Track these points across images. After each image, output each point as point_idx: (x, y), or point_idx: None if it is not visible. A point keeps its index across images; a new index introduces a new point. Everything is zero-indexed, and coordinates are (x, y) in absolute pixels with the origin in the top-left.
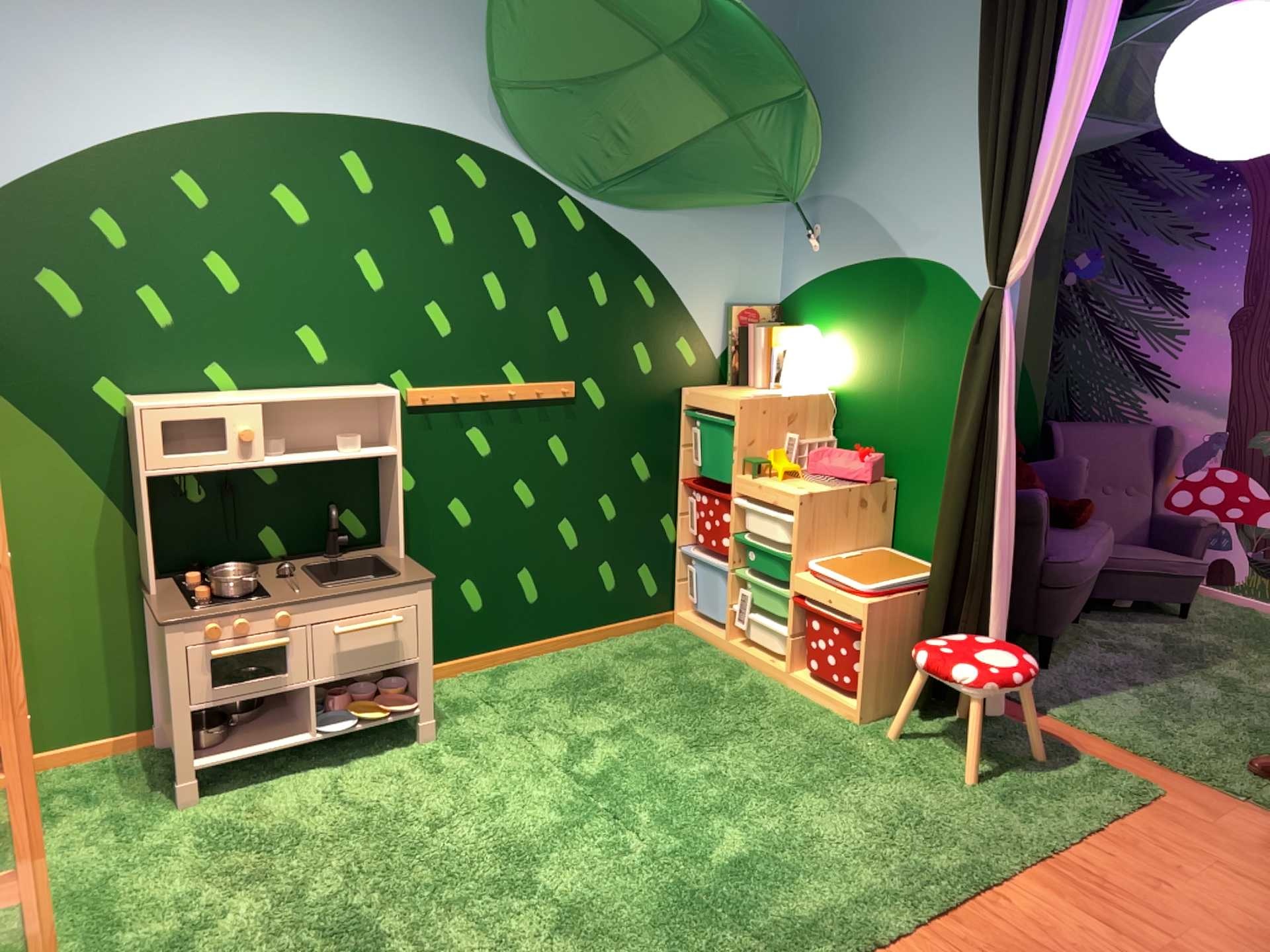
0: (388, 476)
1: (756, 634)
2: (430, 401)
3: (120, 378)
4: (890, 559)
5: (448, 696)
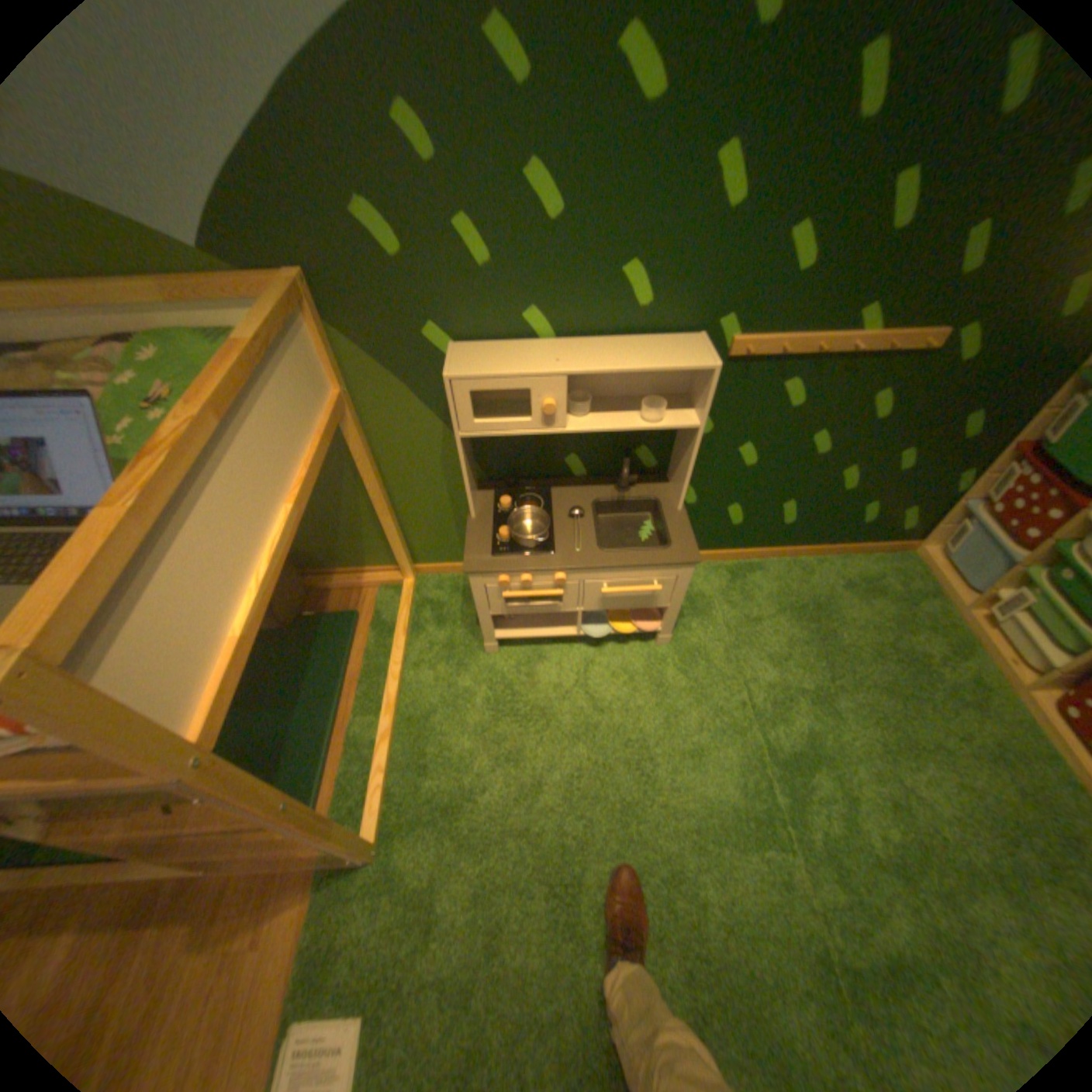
0: (686, 436)
1: (1009, 626)
2: (757, 352)
3: (442, 323)
4: None
5: (691, 588)
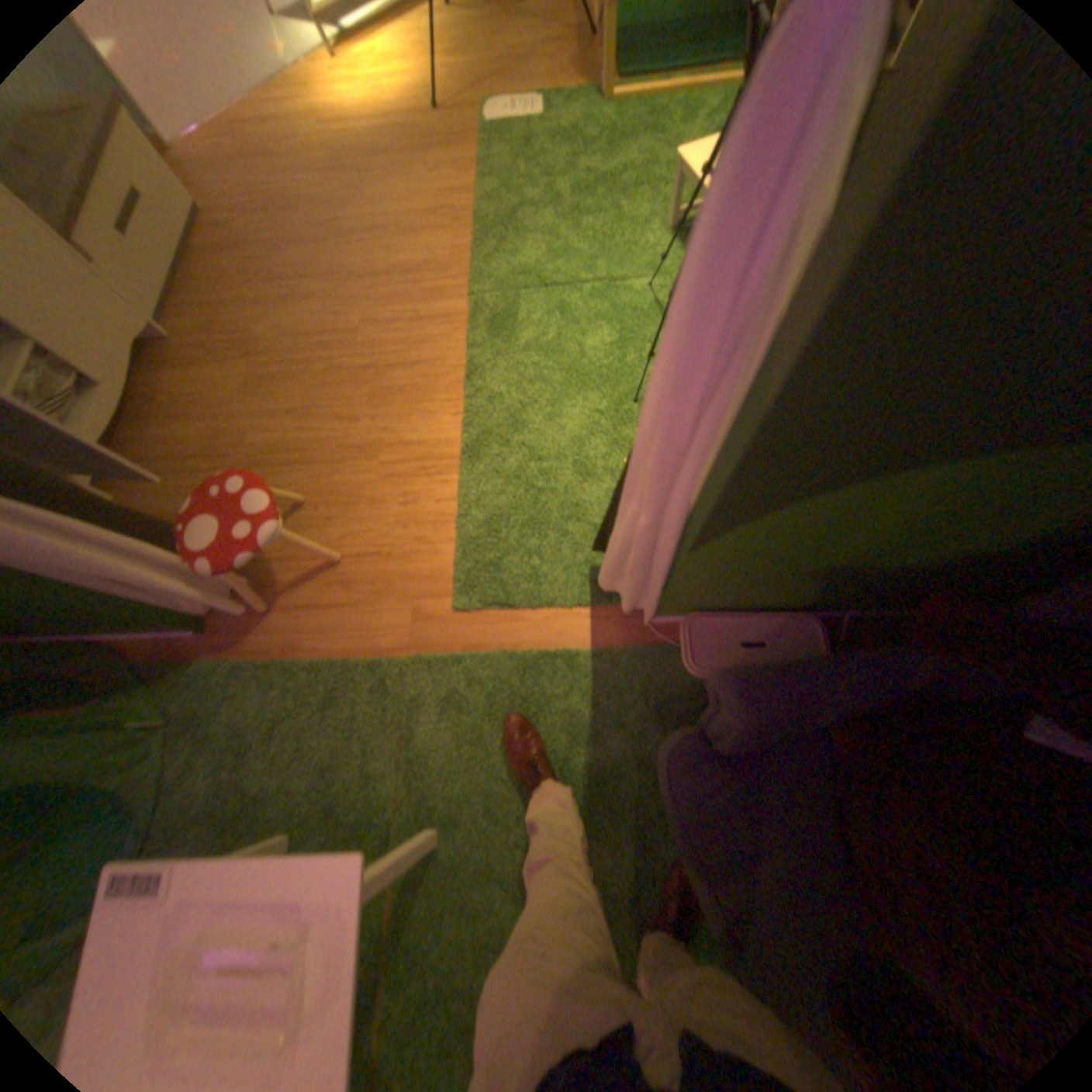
0: None
1: None
2: None
3: None
4: None
5: None
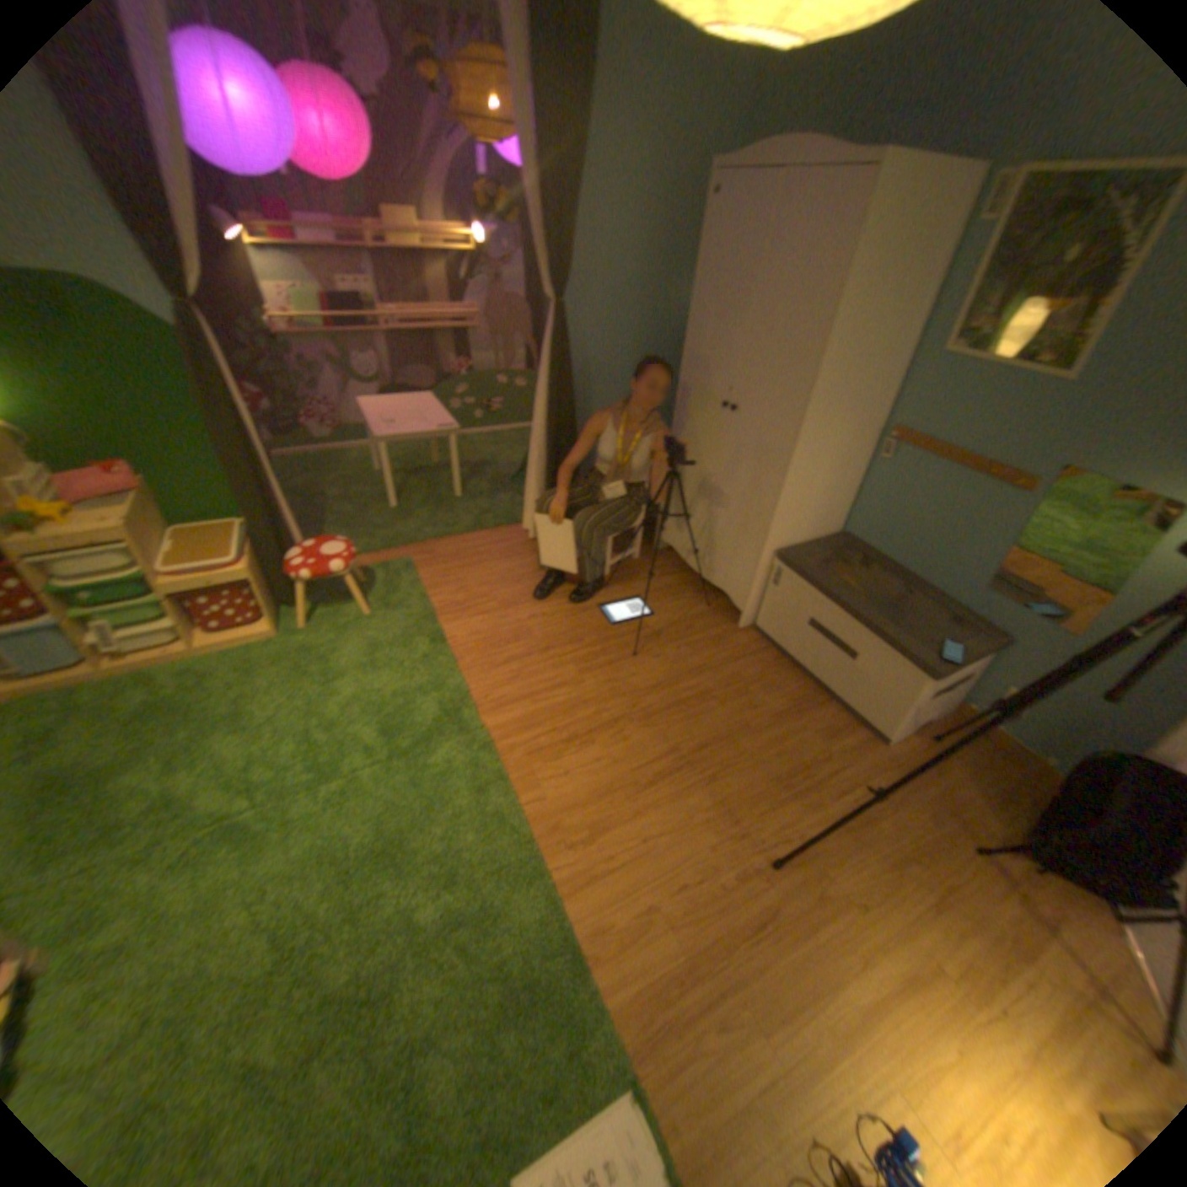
0: None
1: (126, 646)
2: None
3: None
4: (194, 533)
5: None
